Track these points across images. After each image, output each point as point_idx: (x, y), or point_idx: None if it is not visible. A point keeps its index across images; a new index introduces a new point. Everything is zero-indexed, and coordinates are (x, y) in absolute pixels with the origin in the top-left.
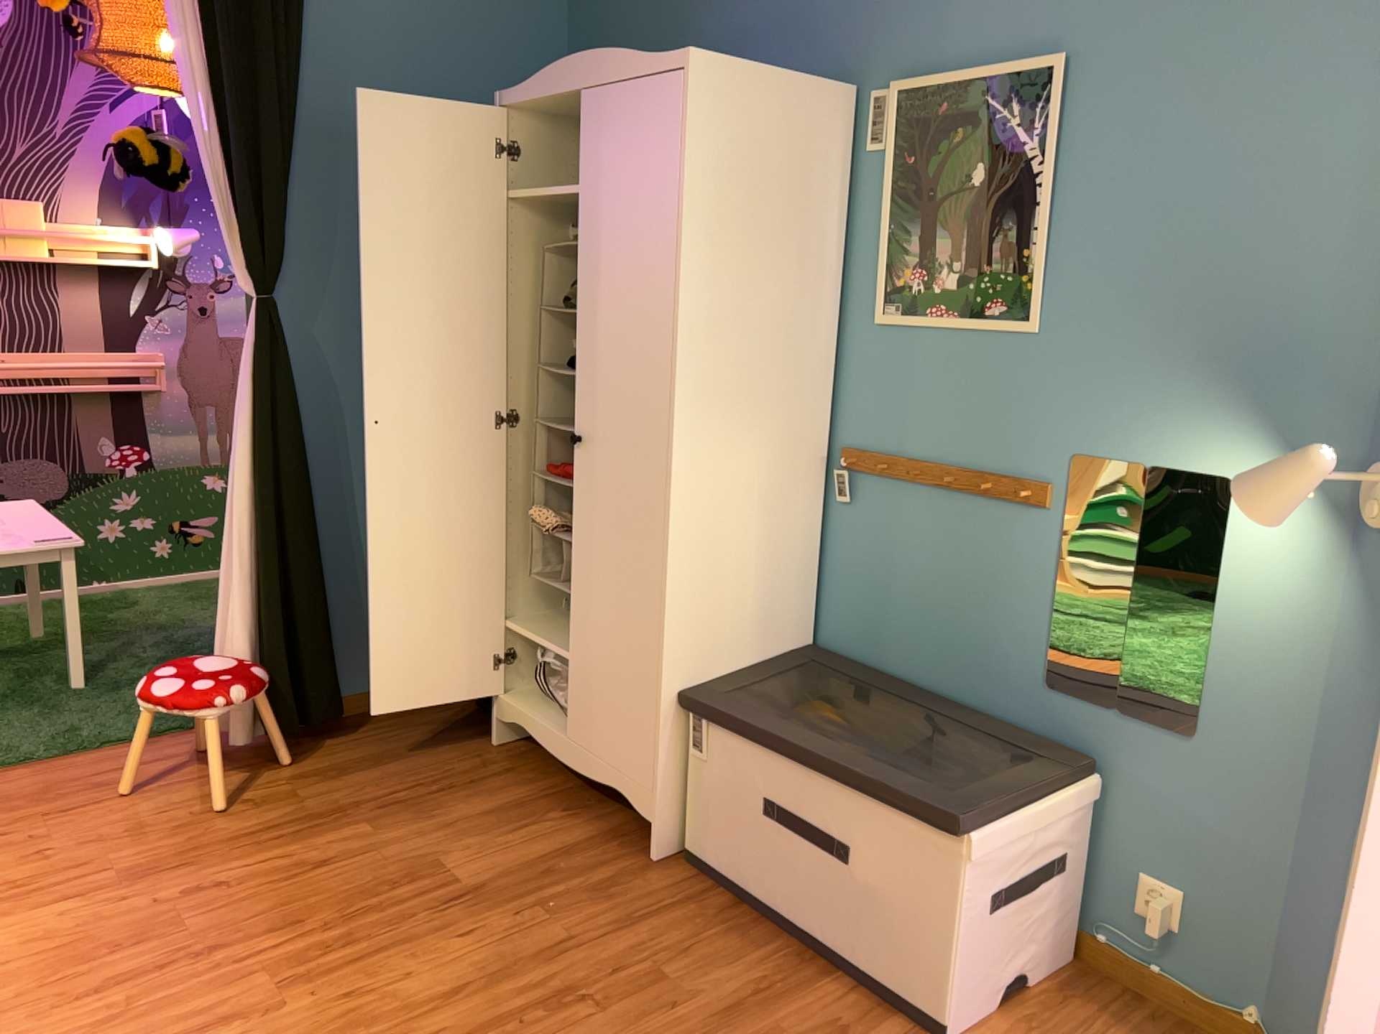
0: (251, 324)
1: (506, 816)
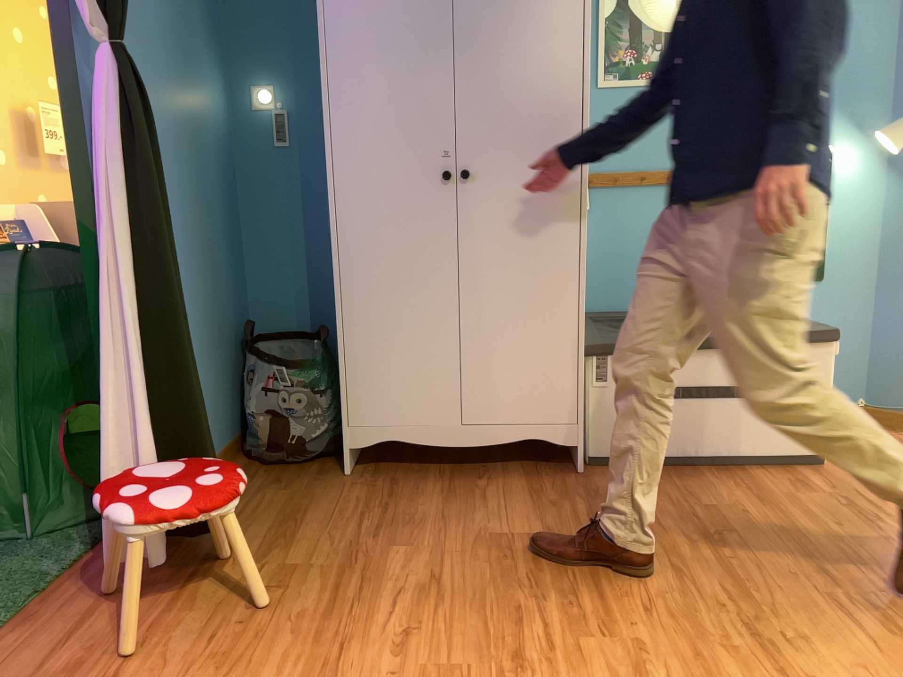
0: (109, 72)
1: (458, 497)
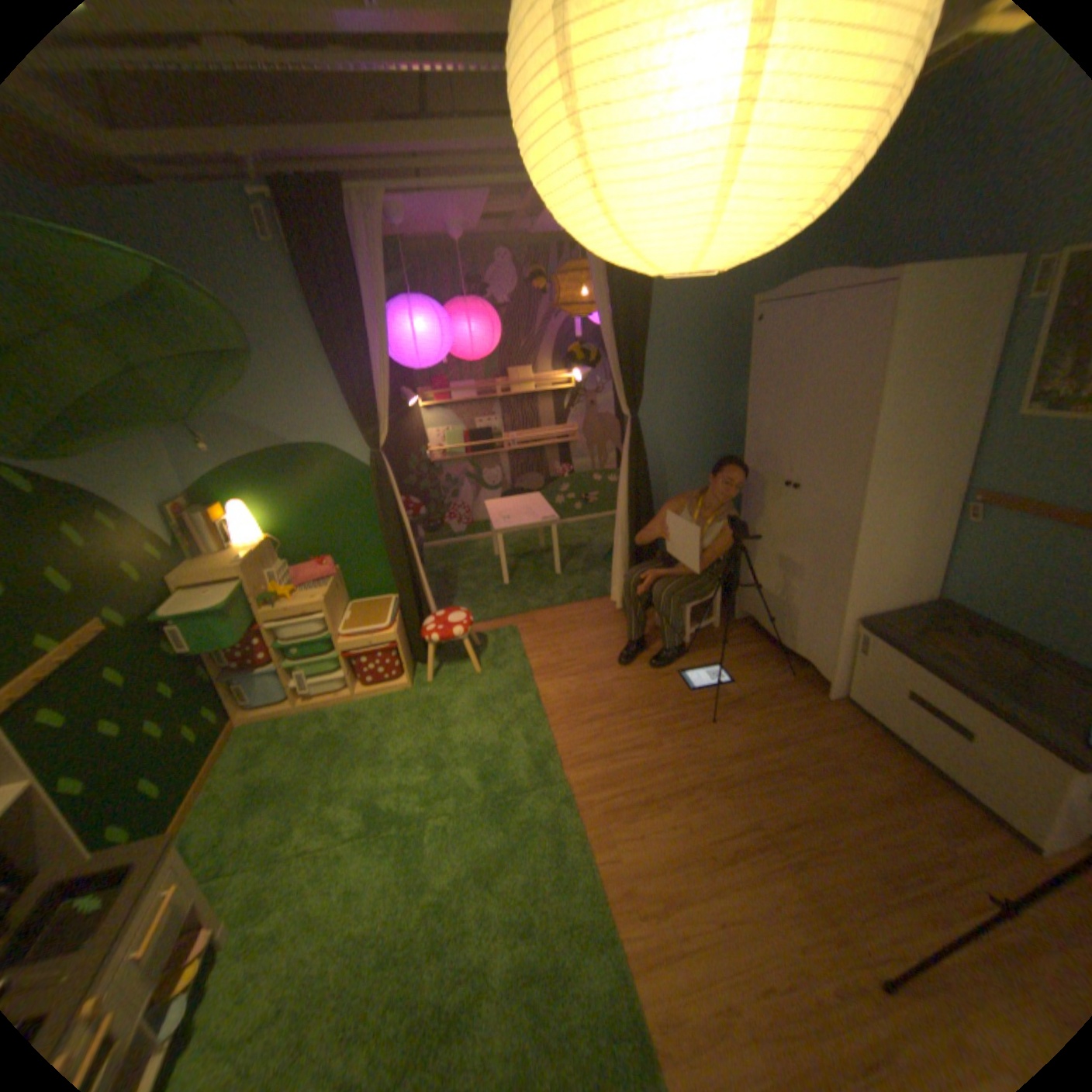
0: (626, 431)
1: (746, 662)
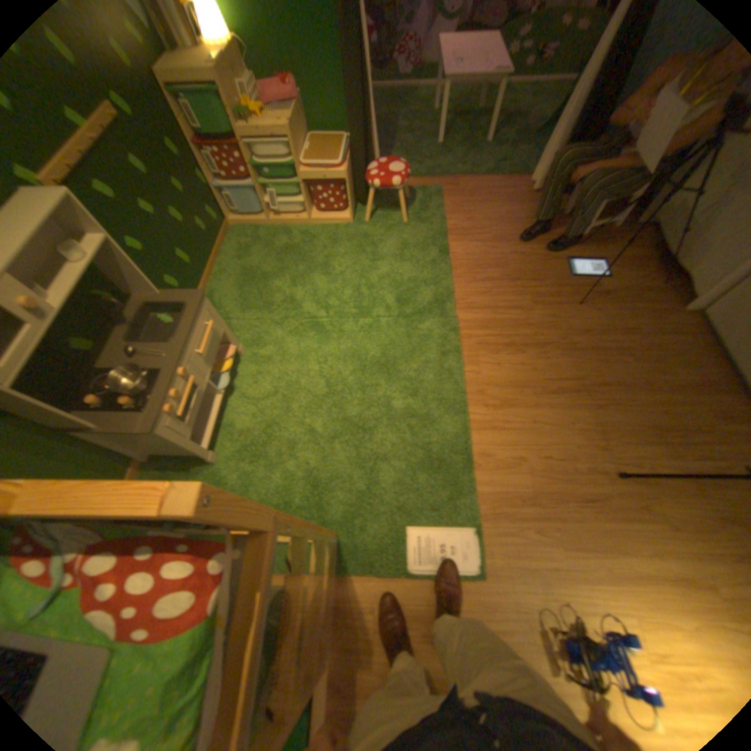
0: None
1: (629, 263)
